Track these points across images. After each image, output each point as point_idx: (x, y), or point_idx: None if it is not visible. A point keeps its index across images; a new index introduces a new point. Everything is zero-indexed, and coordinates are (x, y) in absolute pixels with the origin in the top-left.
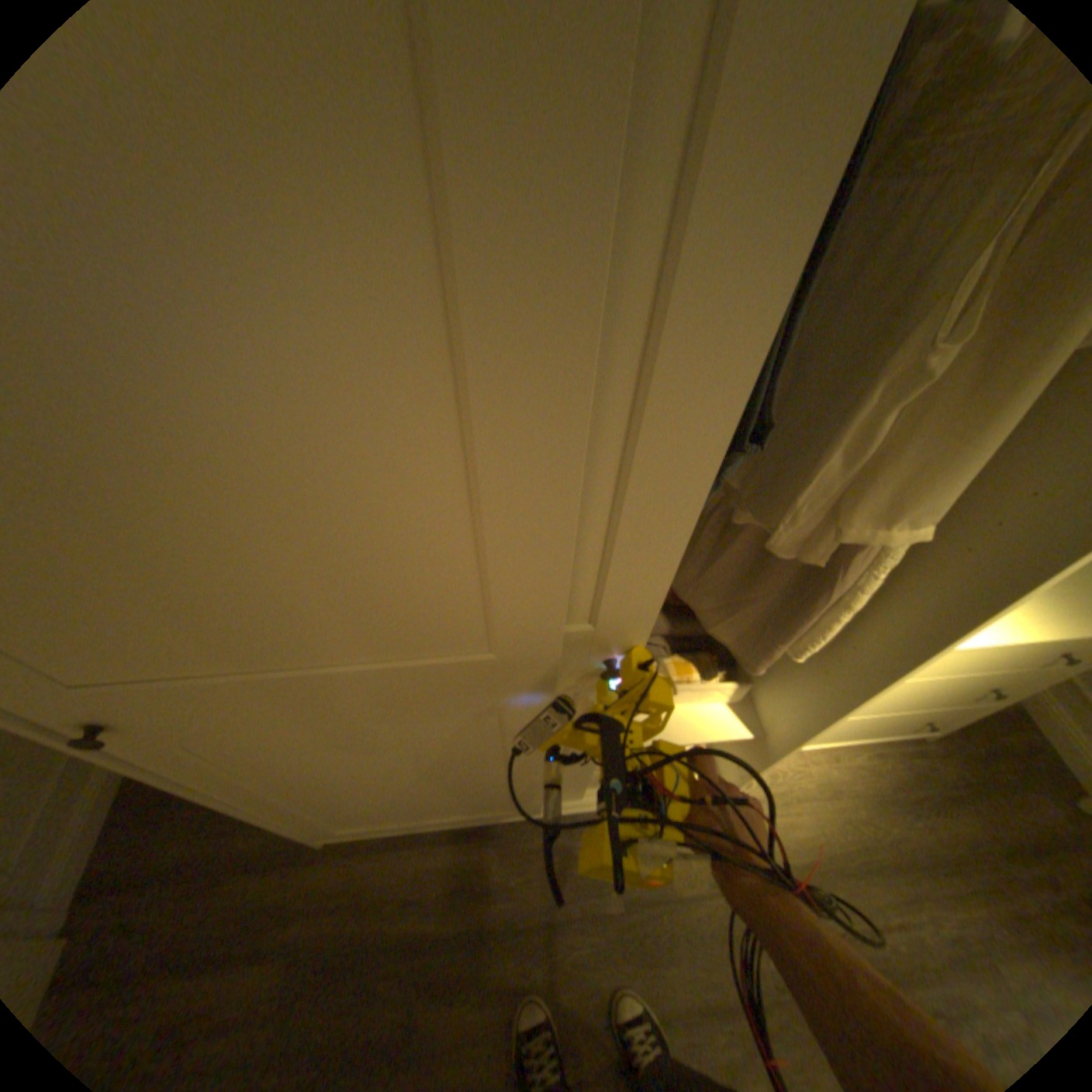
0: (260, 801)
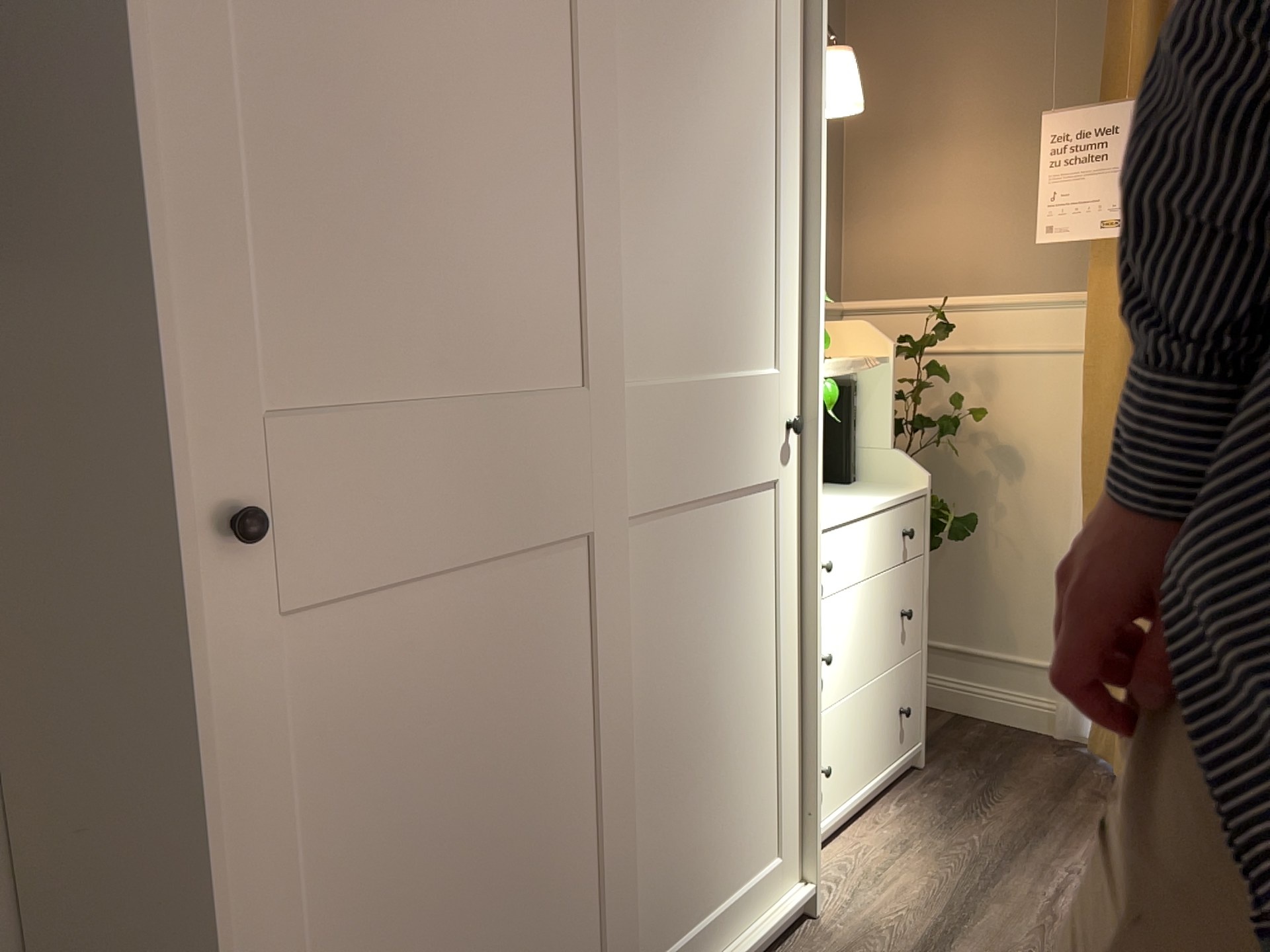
0: (282, 944)
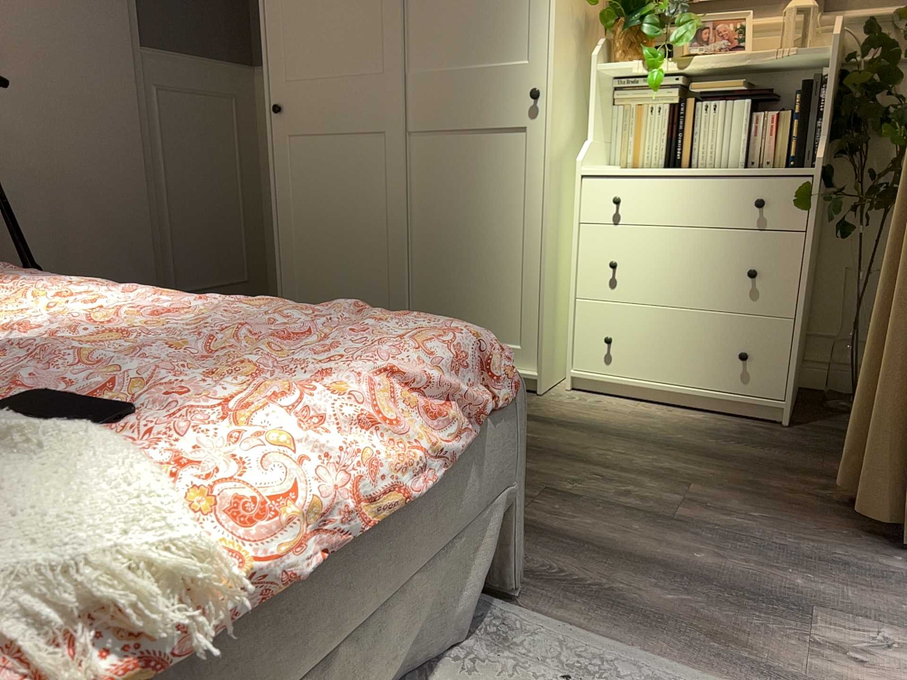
0: (289, 225)
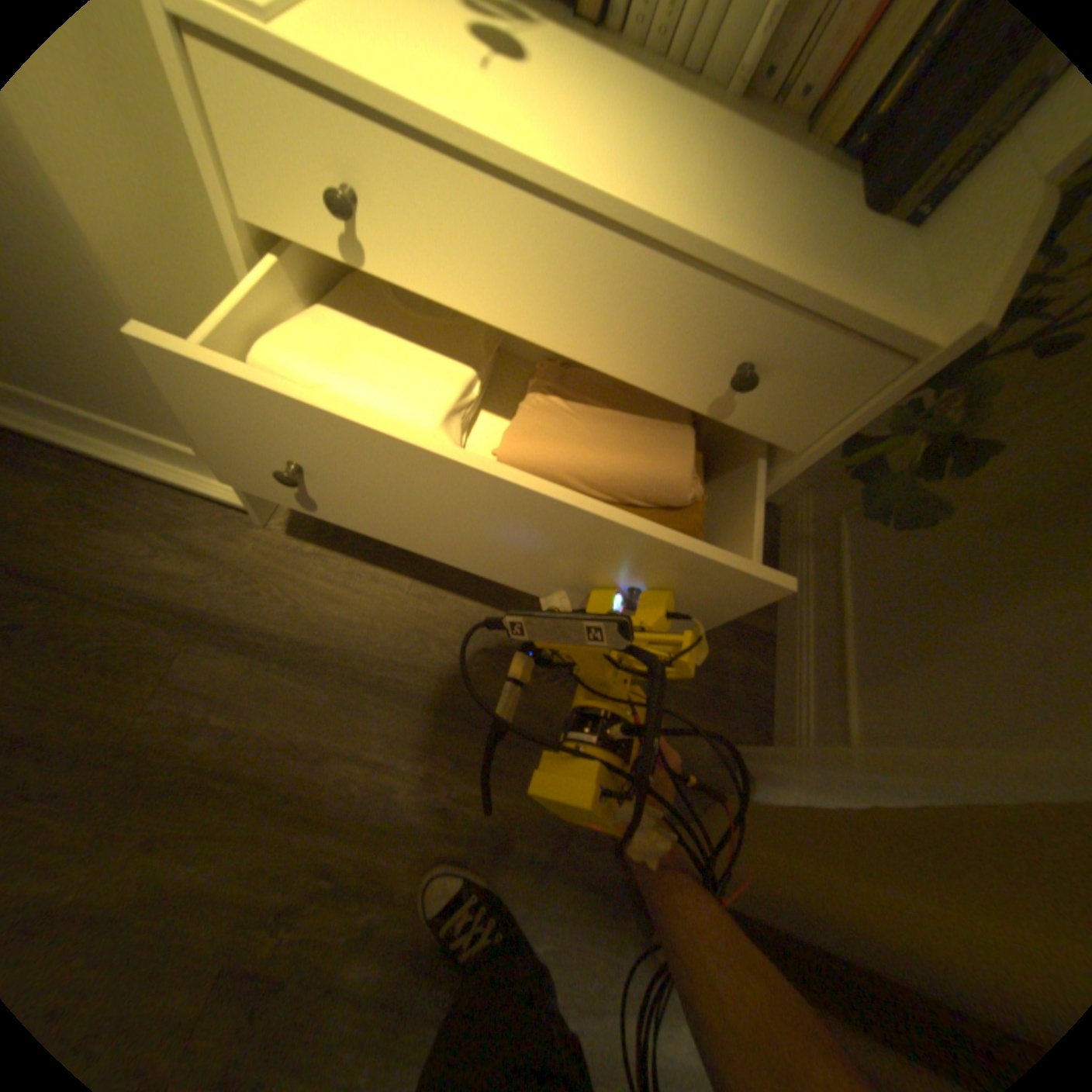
0: None
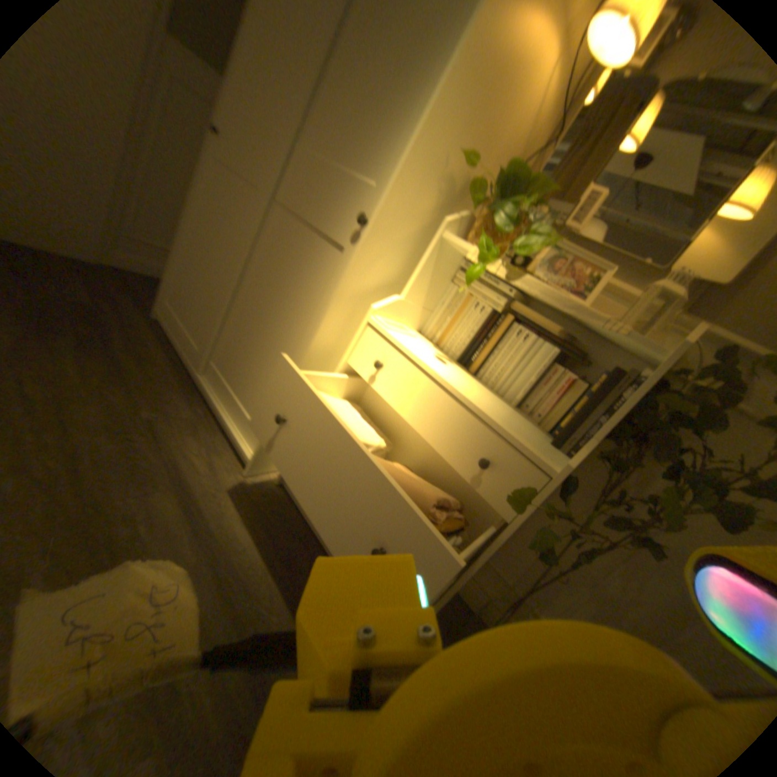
0: (189, 231)
